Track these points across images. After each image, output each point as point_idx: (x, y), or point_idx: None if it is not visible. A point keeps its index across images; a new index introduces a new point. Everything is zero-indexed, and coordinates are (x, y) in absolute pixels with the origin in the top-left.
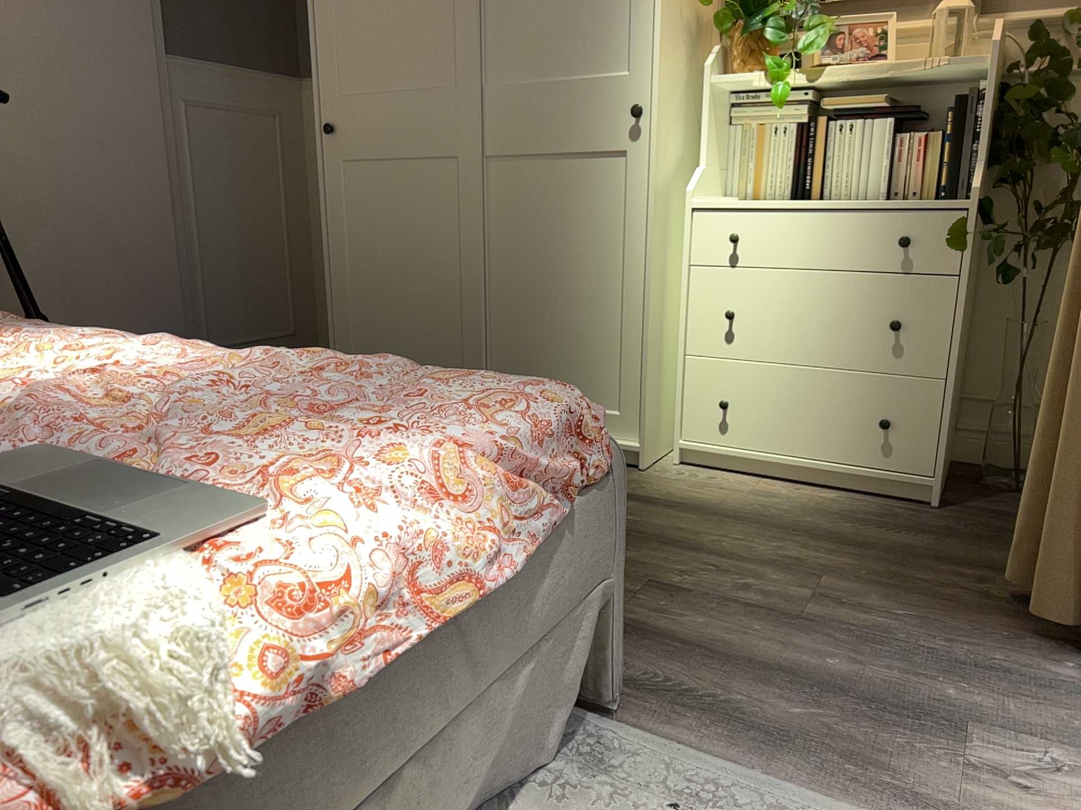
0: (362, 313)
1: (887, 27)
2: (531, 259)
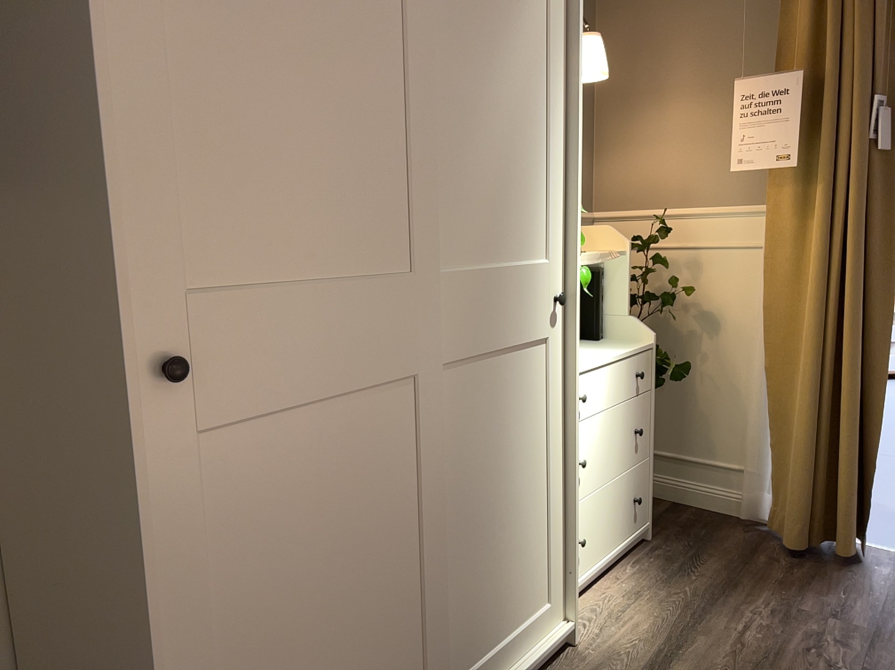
0: None
1: None
2: (480, 471)
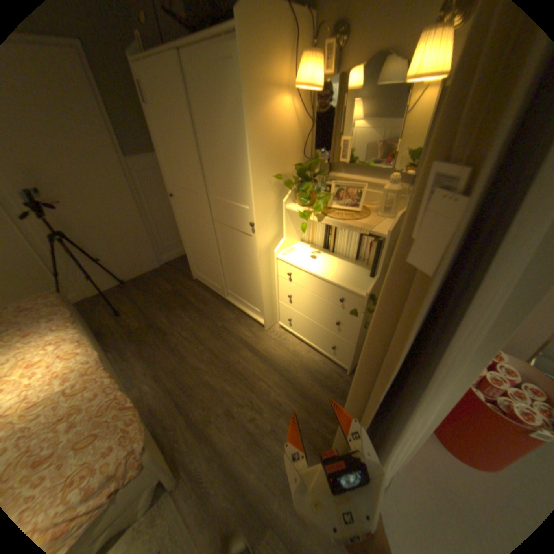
0: (193, 254)
1: (363, 190)
2: (232, 258)
